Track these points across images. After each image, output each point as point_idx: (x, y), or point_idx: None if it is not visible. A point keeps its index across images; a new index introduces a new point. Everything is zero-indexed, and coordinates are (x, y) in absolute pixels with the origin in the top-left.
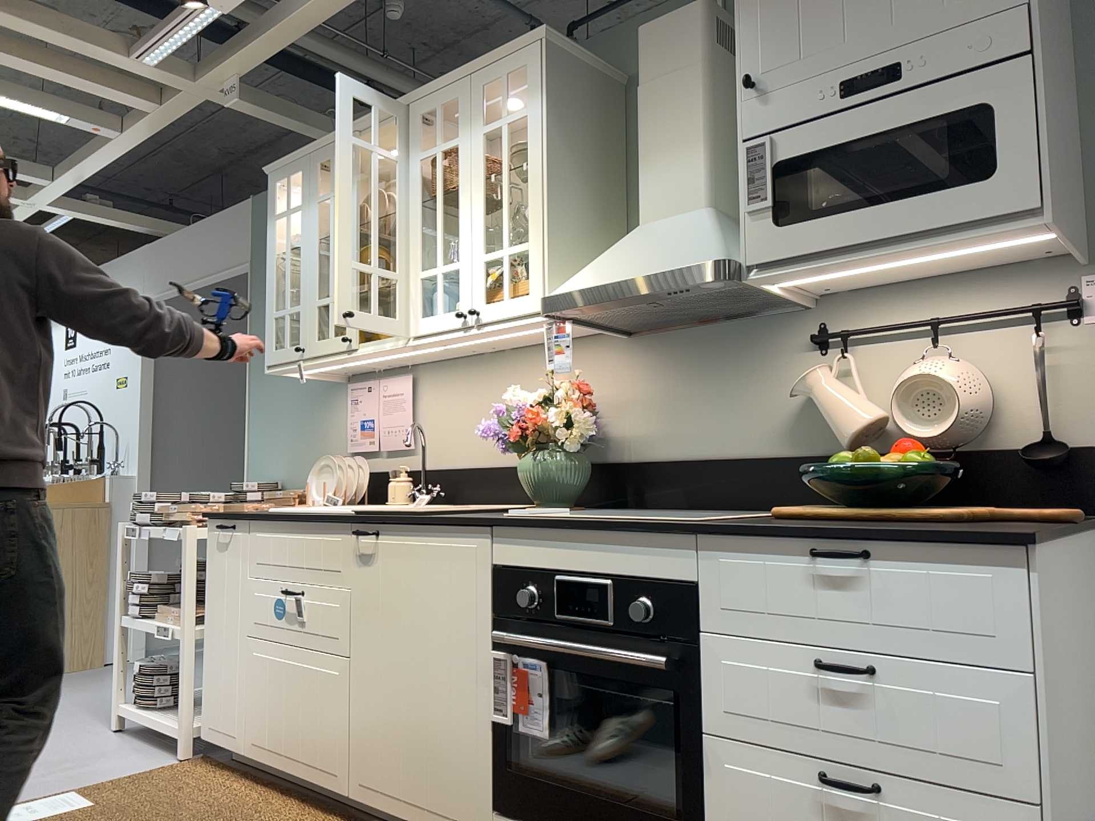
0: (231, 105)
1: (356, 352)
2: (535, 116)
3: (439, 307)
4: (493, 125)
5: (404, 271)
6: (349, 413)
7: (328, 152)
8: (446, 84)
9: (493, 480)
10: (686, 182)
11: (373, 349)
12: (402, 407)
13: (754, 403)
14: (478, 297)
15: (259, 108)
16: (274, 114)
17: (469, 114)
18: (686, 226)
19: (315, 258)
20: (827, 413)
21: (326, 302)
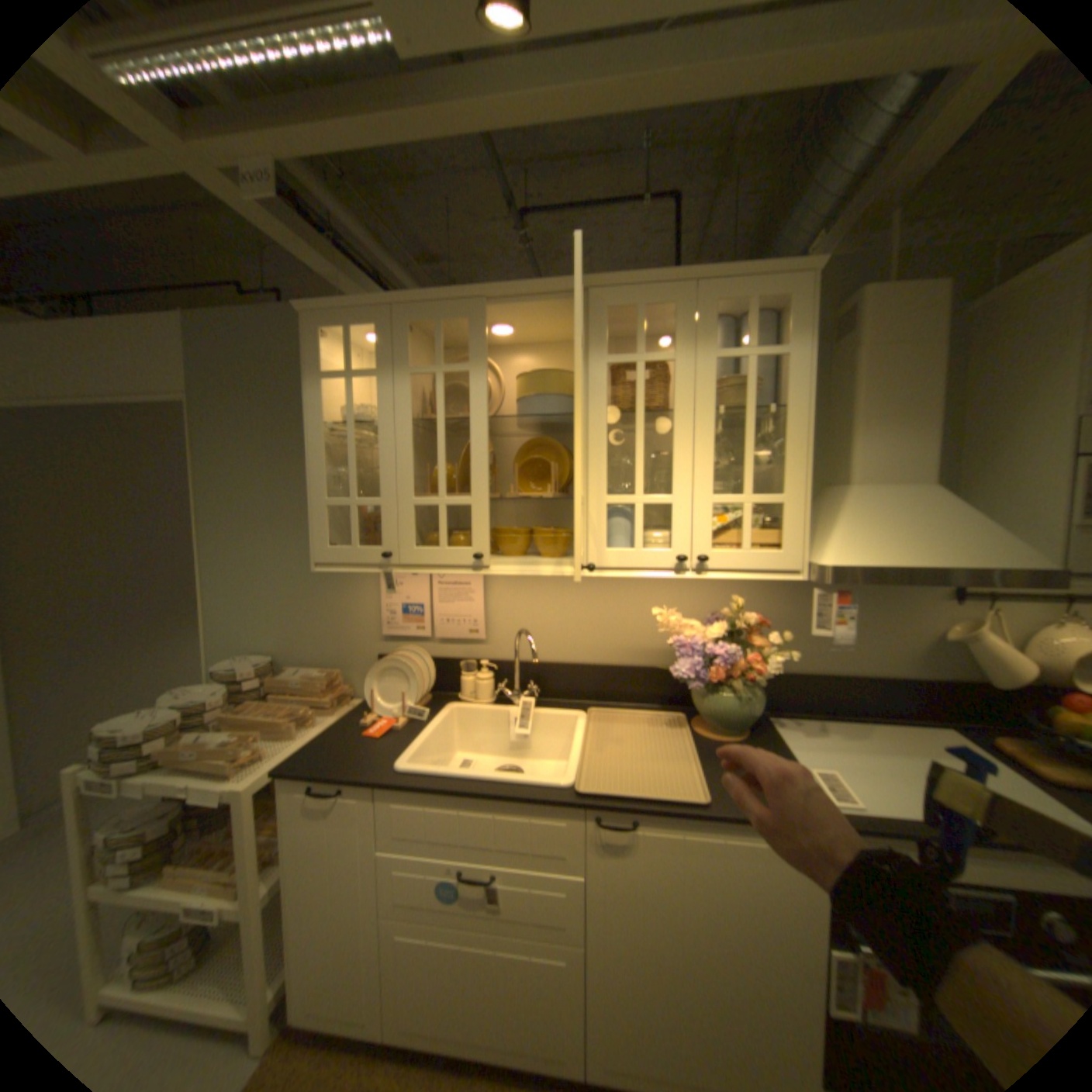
0: (254, 196)
1: (490, 570)
2: (804, 358)
3: (639, 543)
4: (734, 351)
5: (581, 492)
6: (385, 595)
7: (428, 309)
8: (657, 278)
9: (598, 677)
10: (918, 456)
11: (523, 573)
12: (472, 598)
13: (893, 636)
14: (704, 543)
15: (262, 206)
16: (278, 219)
17: (695, 327)
18: (943, 506)
19: (409, 445)
20: (988, 661)
21: (433, 504)
